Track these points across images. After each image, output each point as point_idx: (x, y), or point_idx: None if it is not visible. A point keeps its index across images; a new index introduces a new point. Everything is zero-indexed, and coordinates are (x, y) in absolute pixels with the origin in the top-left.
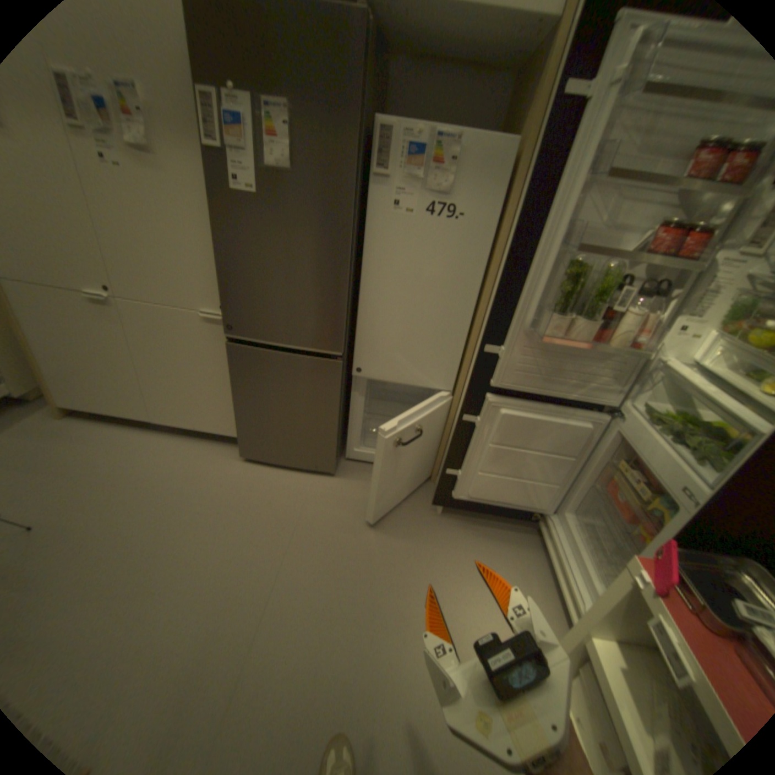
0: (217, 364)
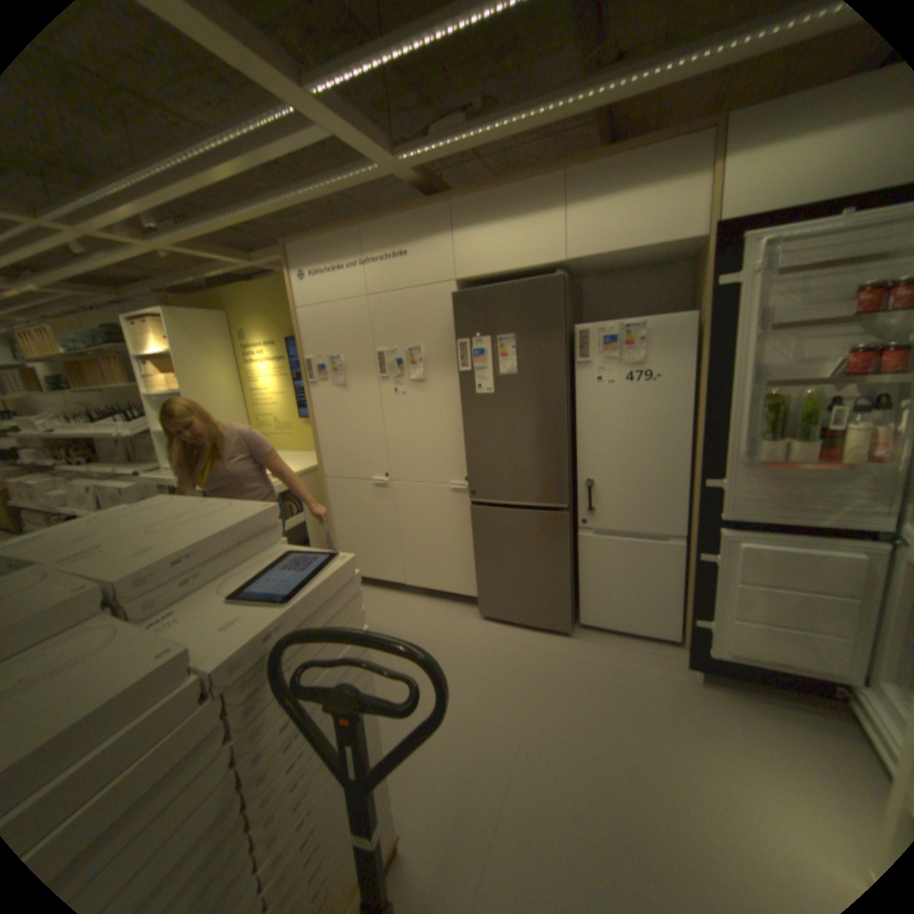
0: (460, 526)
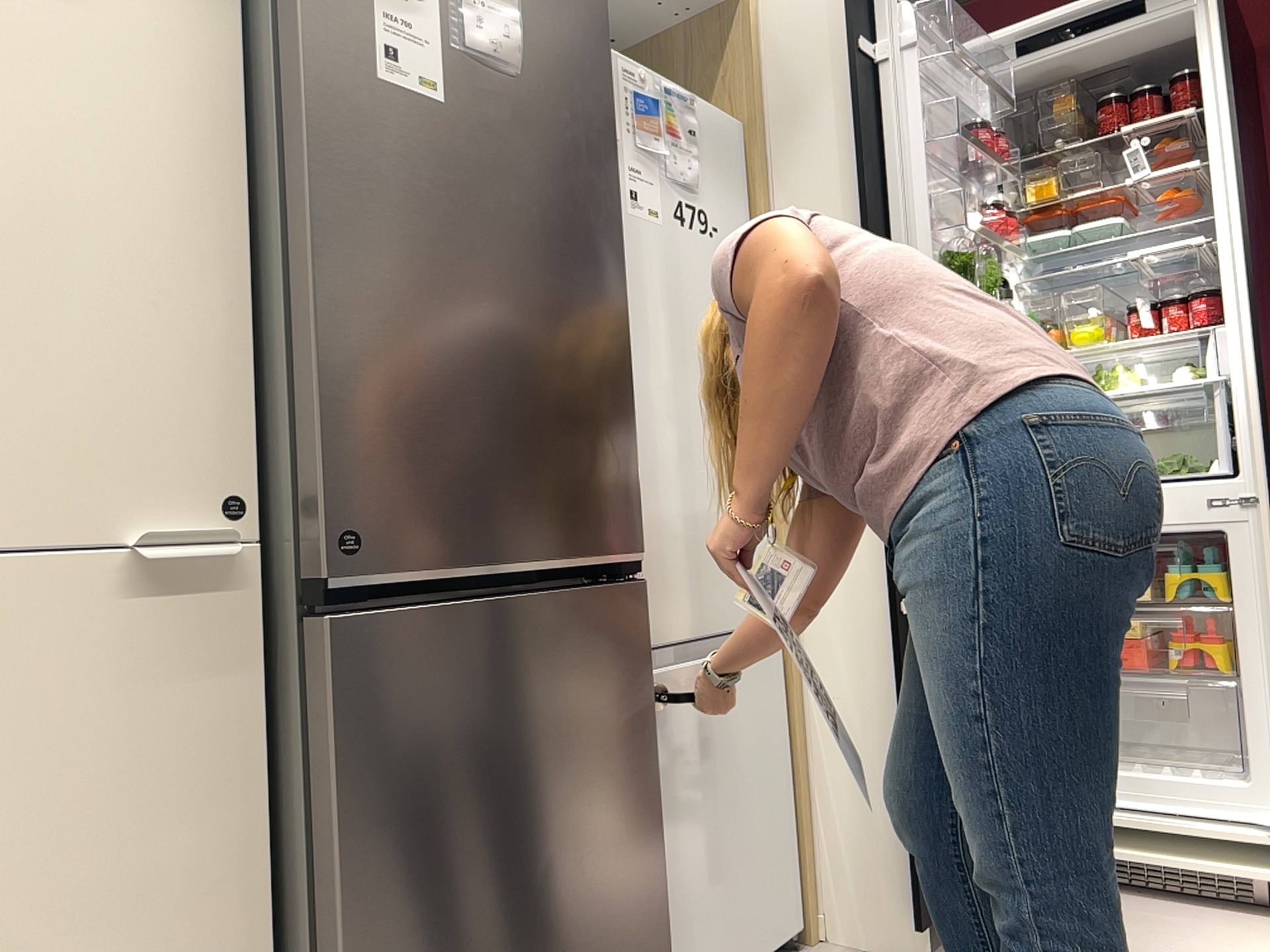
0: (171, 813)
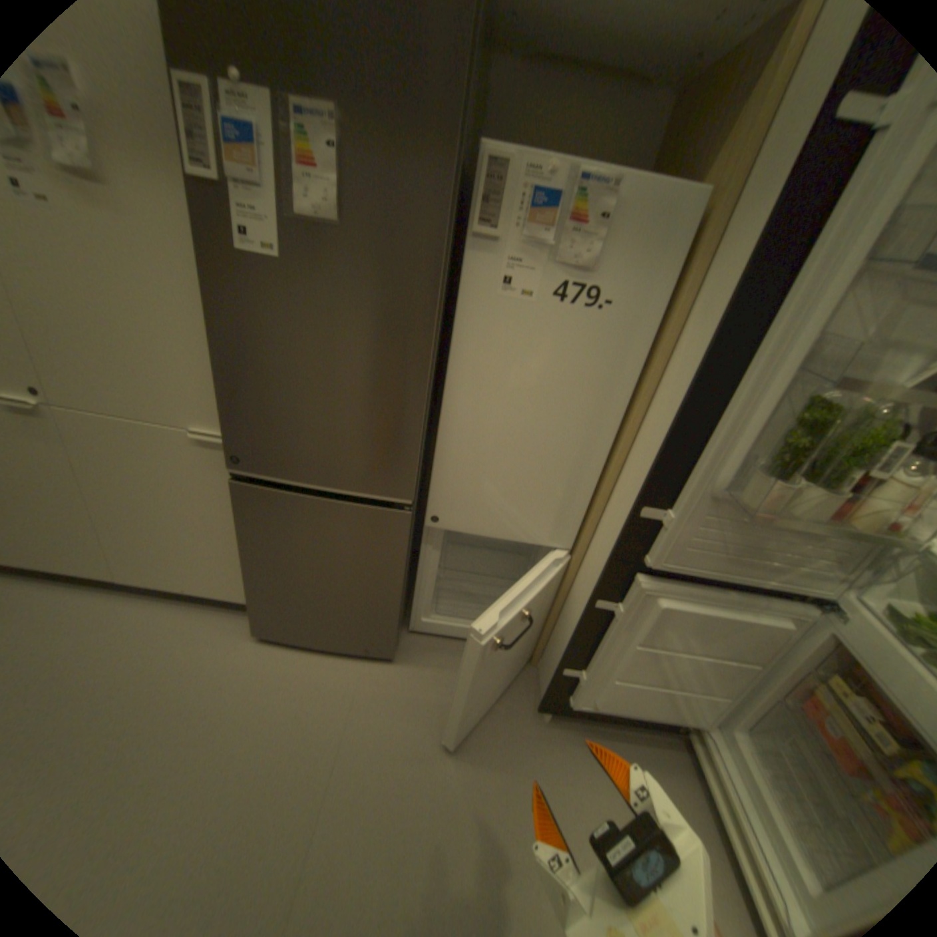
0: (216, 503)
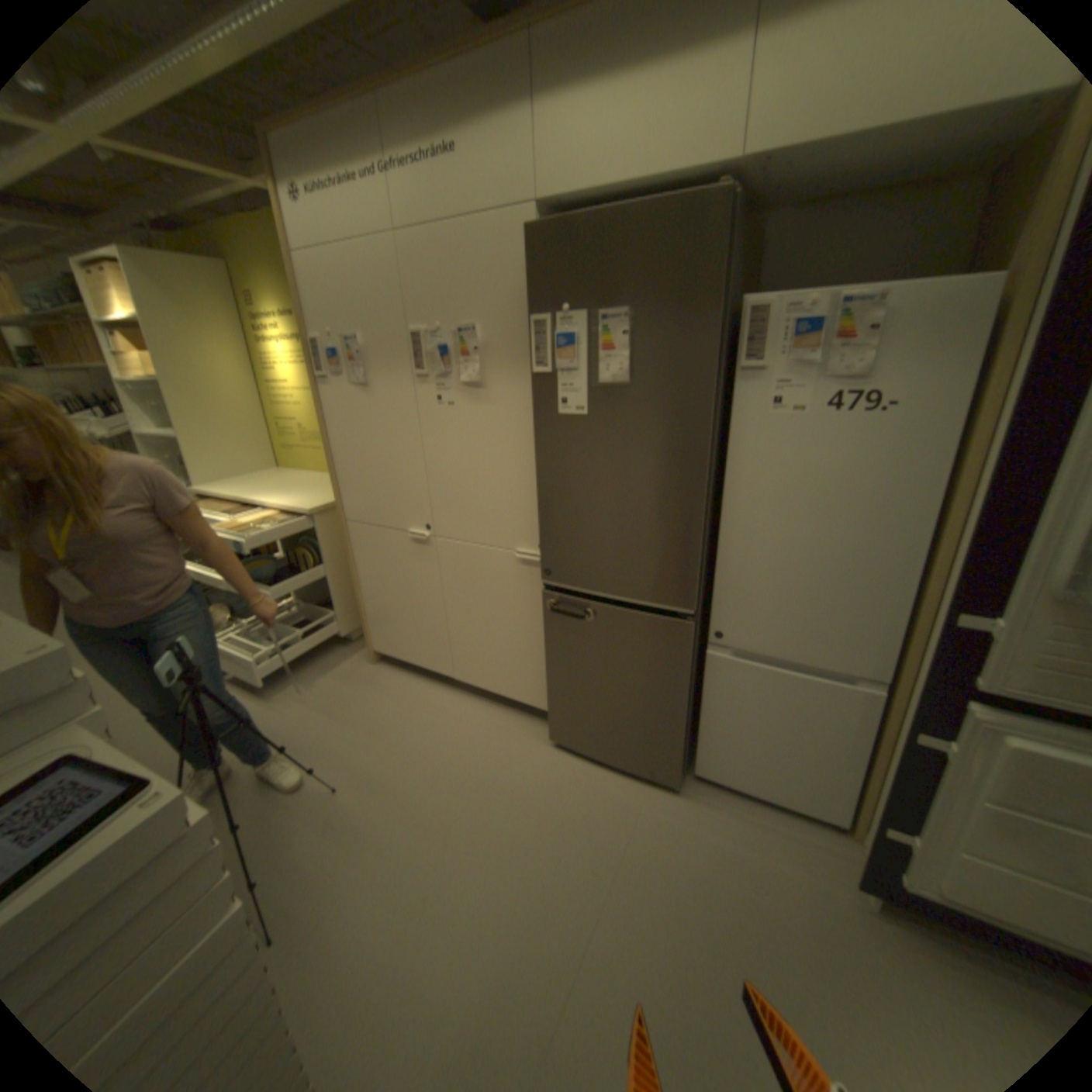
0: (530, 614)
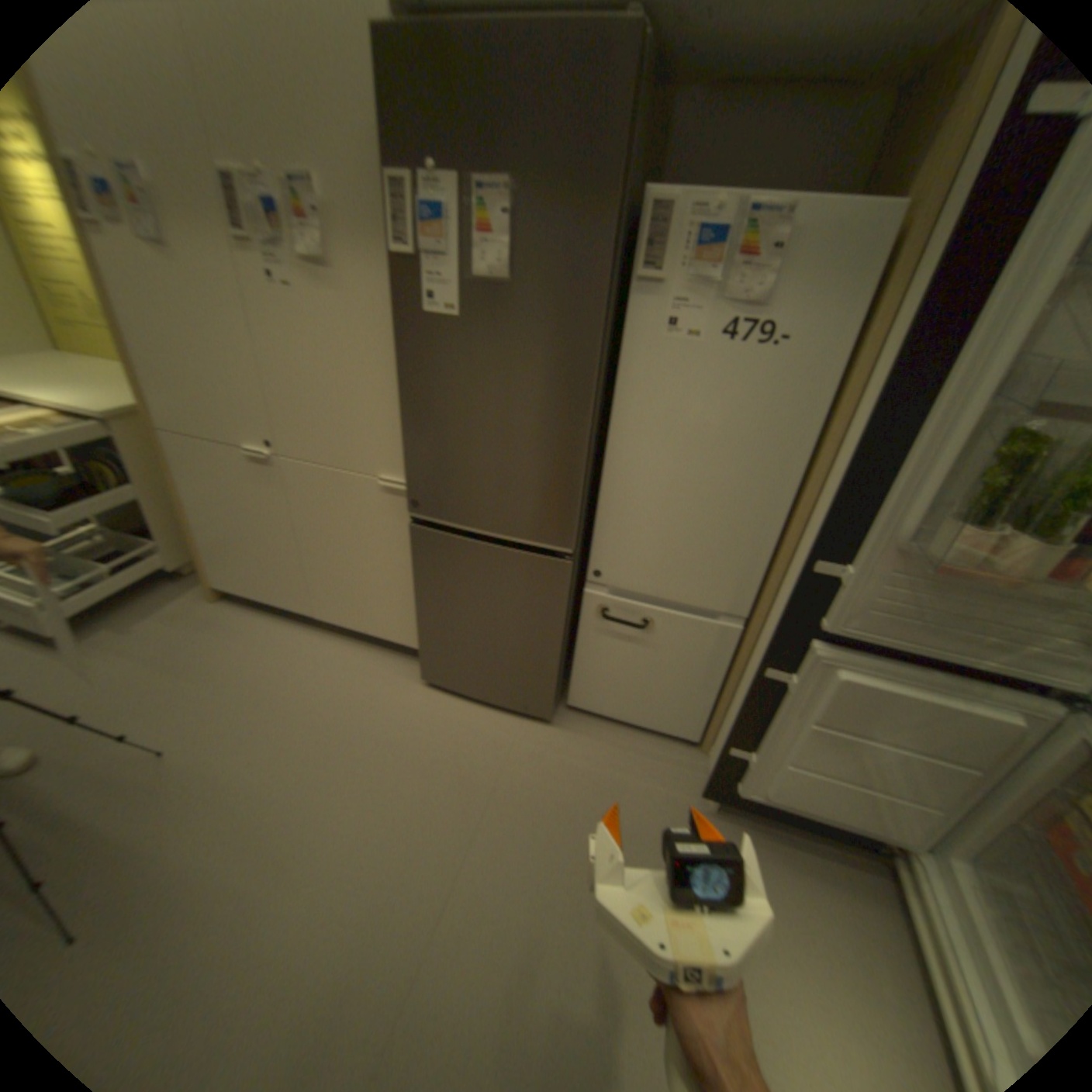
0: (396, 548)
